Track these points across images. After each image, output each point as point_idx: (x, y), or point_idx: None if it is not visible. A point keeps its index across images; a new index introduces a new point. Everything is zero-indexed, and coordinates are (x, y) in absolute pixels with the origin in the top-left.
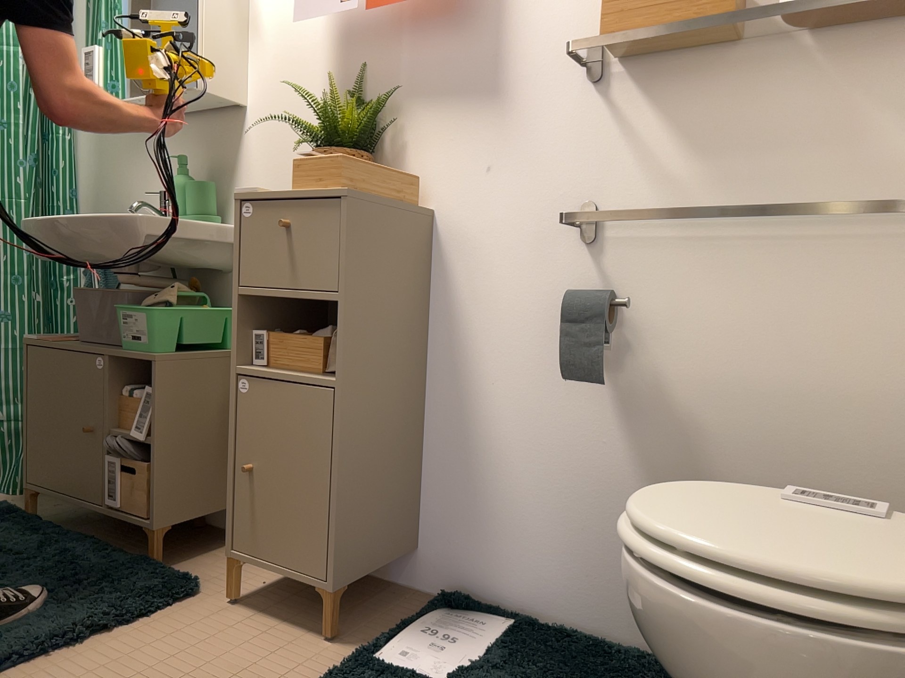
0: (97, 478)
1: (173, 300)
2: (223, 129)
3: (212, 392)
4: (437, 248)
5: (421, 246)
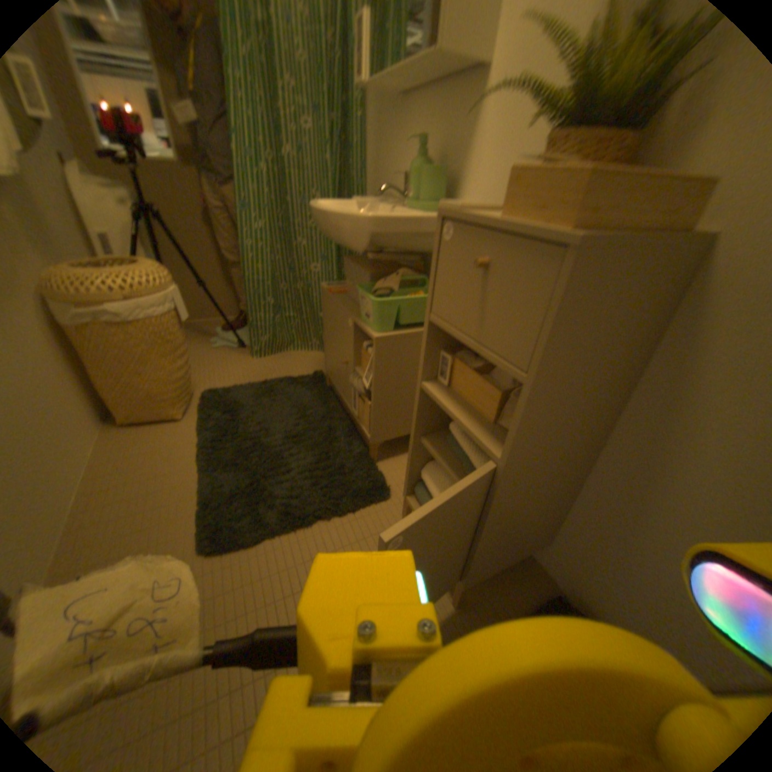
0: (346, 393)
1: (390, 290)
2: (460, 98)
3: (414, 364)
4: (698, 298)
5: (671, 297)
